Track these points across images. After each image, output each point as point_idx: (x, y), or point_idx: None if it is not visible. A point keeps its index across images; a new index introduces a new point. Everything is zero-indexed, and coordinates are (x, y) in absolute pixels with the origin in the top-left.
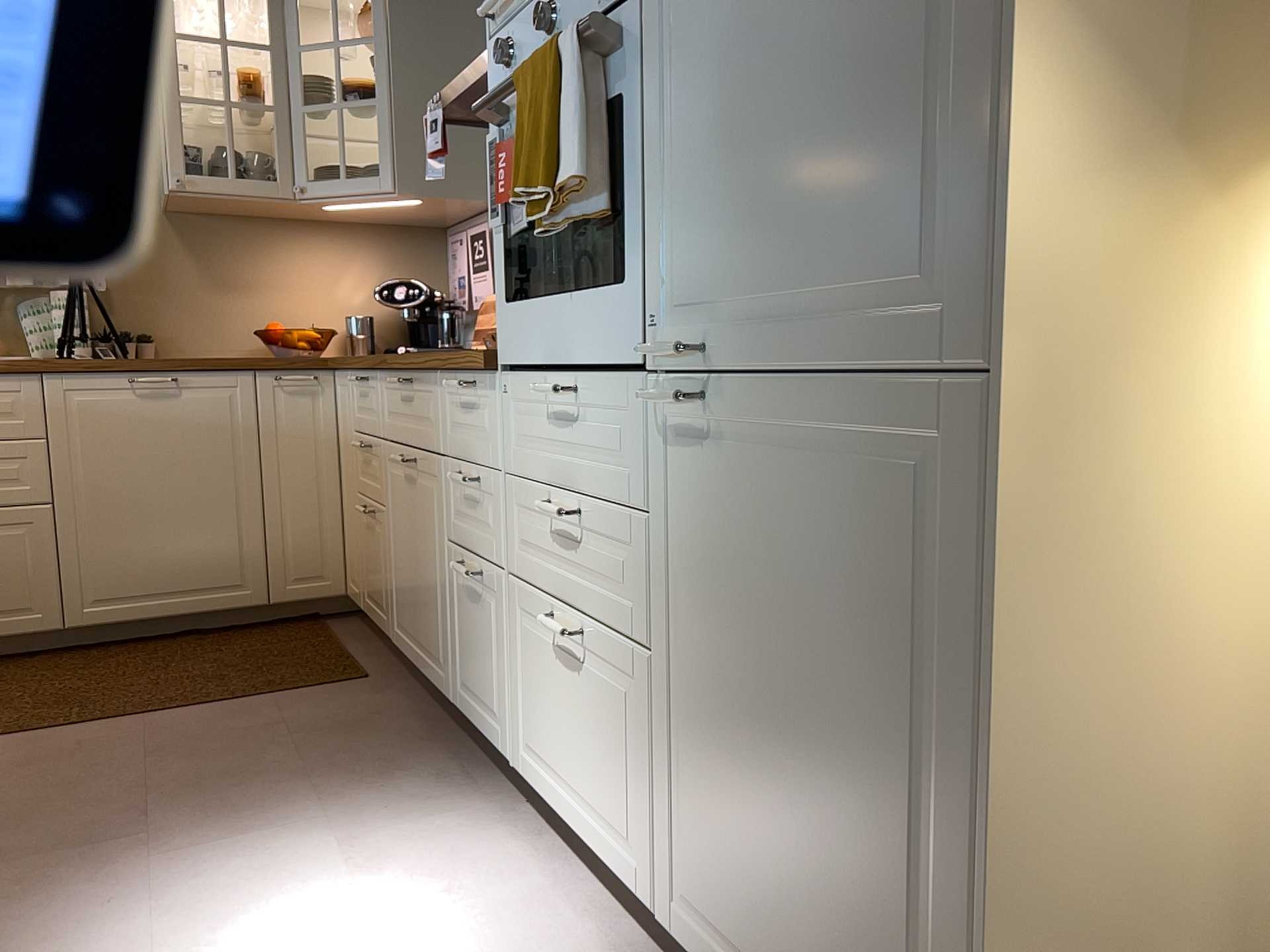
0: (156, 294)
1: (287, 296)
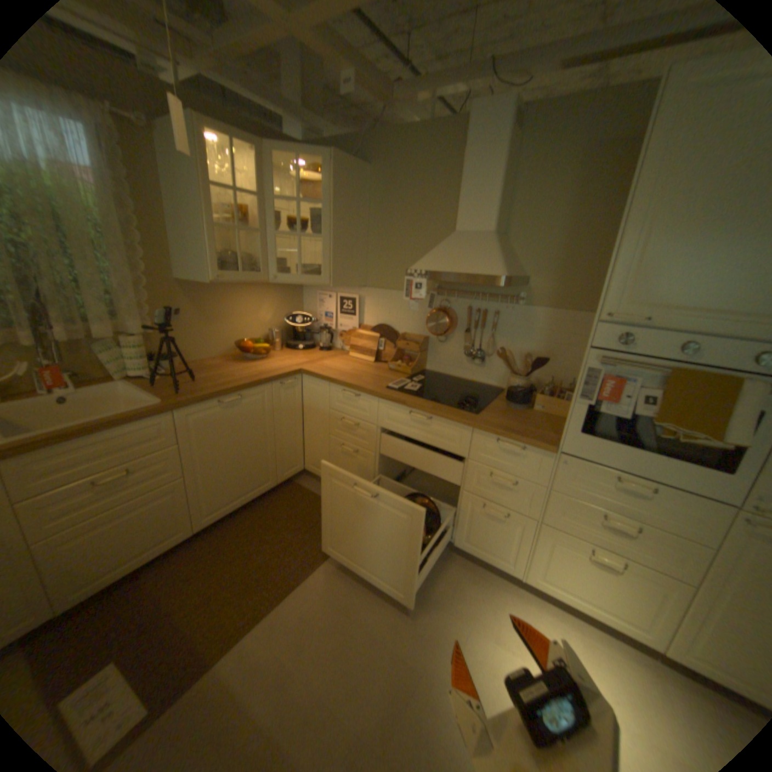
0: (174, 329)
1: (239, 322)
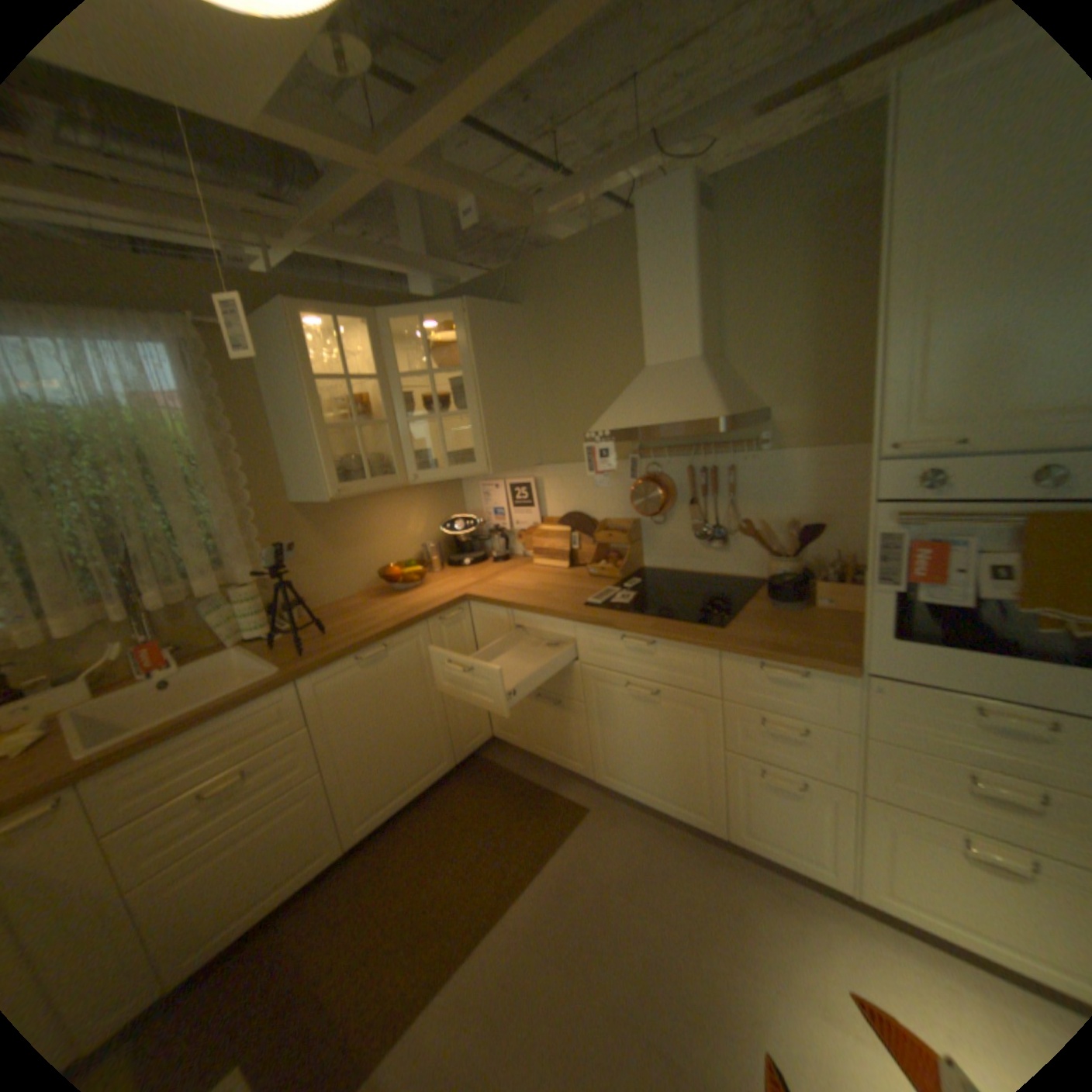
0: (295, 567)
1: (379, 542)
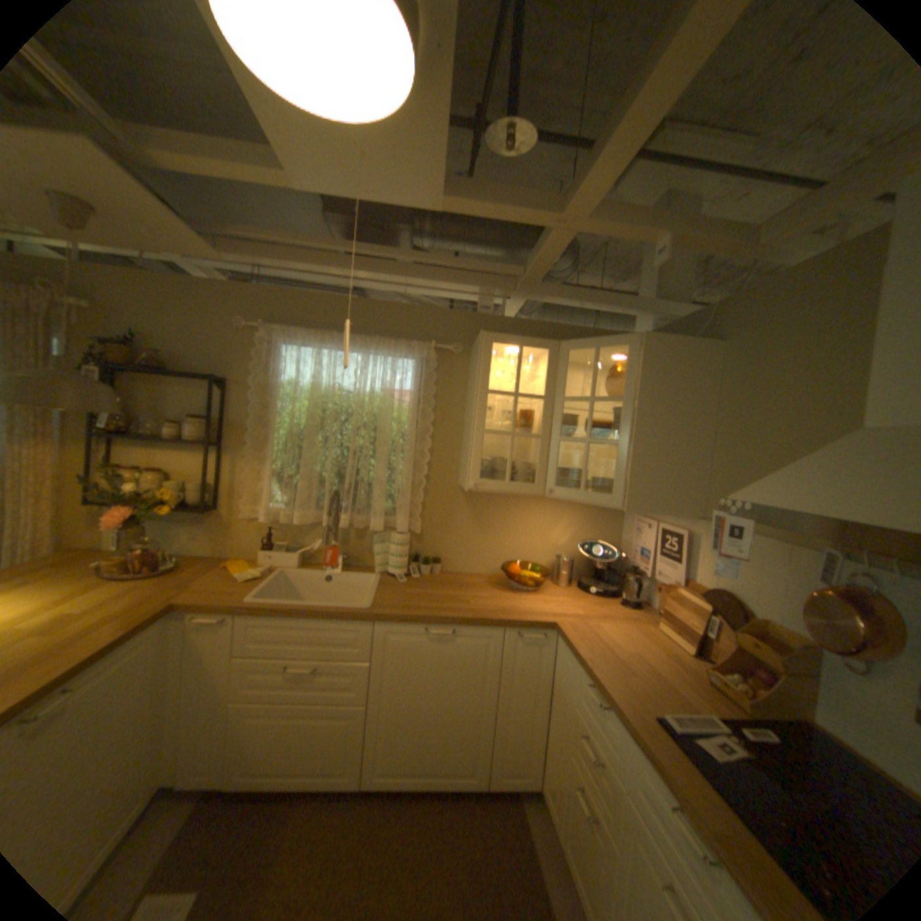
0: (447, 532)
1: (521, 538)
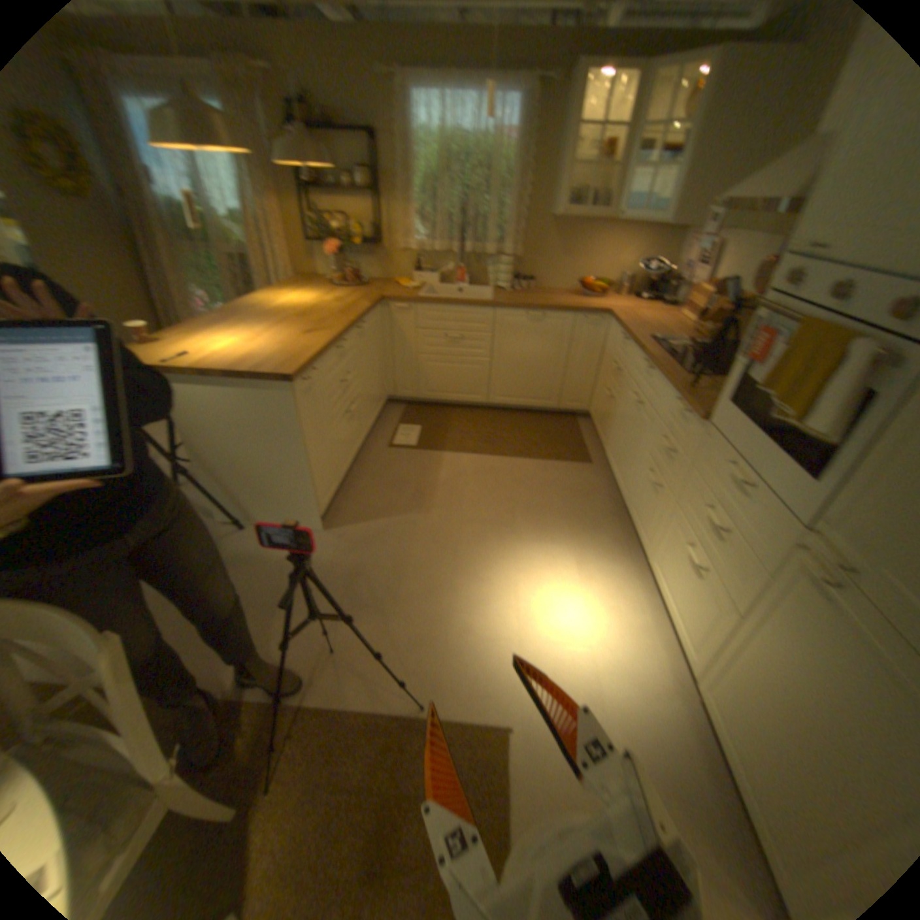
0: (541, 258)
1: (597, 261)
